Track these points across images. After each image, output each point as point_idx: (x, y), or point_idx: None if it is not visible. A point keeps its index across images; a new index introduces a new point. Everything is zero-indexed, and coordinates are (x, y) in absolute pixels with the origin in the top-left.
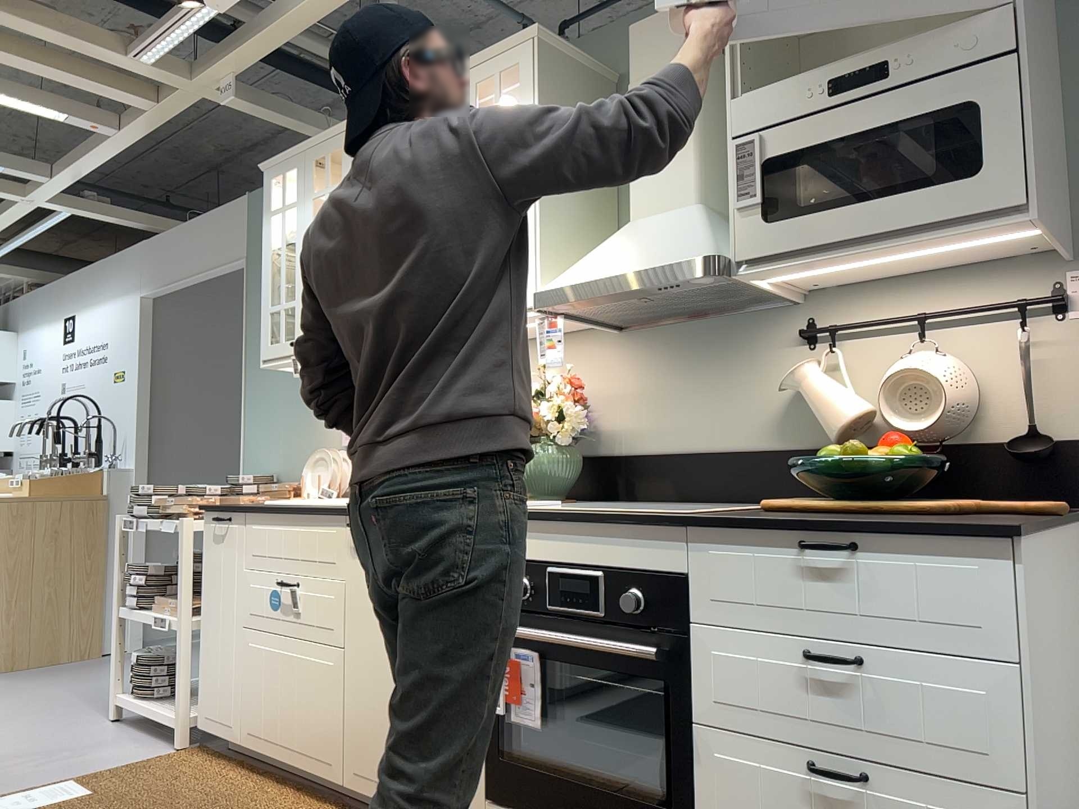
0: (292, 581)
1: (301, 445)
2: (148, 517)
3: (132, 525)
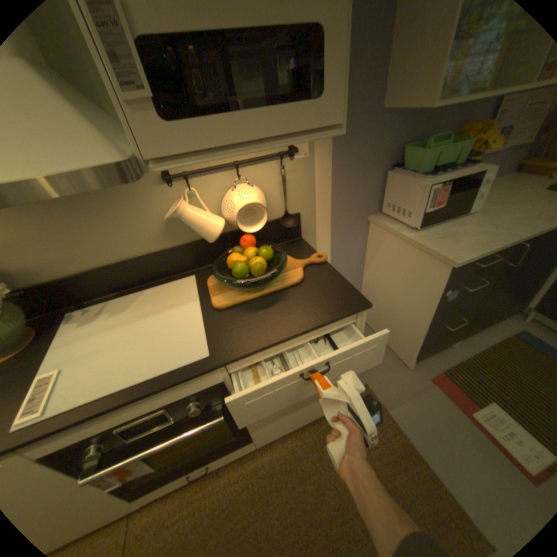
0: None
1: None
2: None
3: None
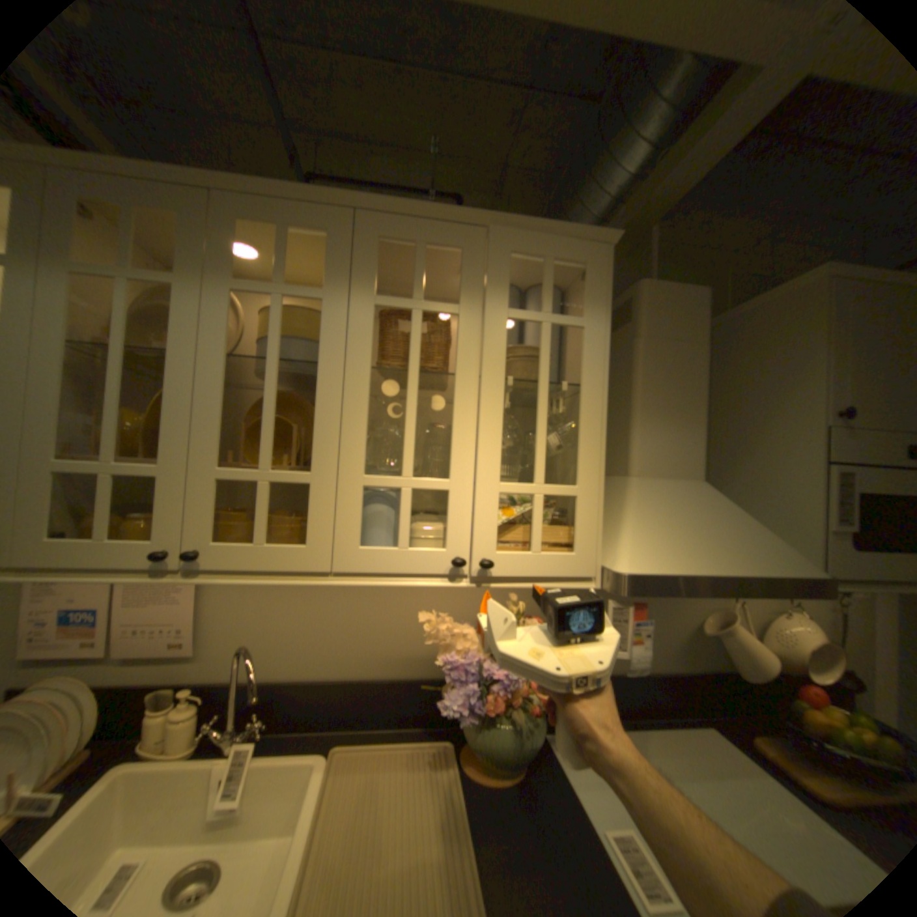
0: None
1: None
2: None
3: None
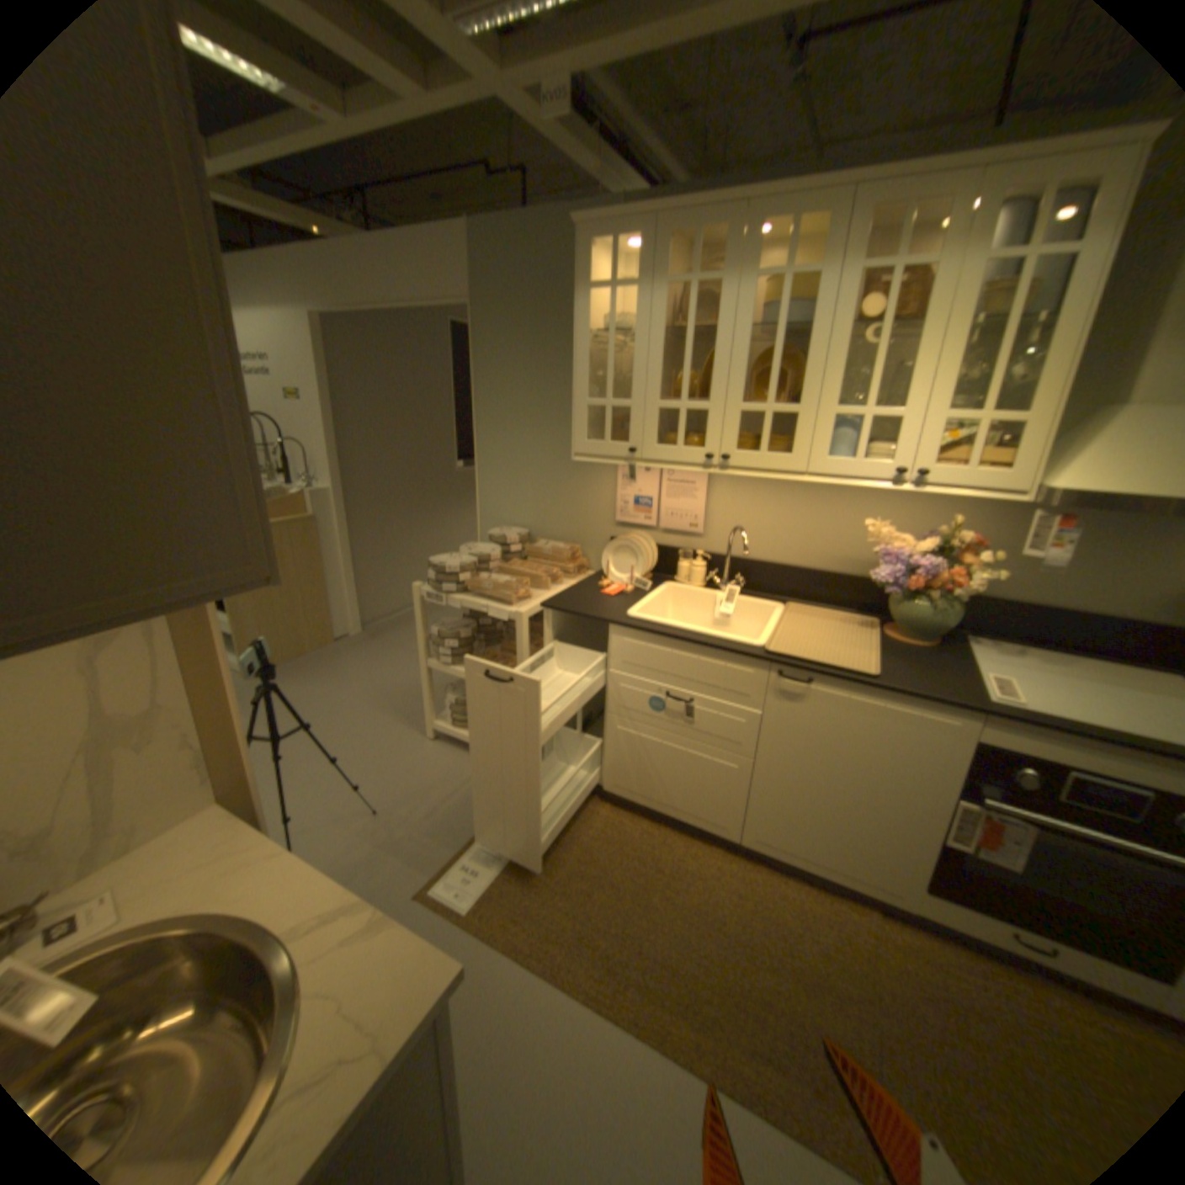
0: (684, 697)
1: (556, 509)
2: (450, 592)
3: (440, 601)
